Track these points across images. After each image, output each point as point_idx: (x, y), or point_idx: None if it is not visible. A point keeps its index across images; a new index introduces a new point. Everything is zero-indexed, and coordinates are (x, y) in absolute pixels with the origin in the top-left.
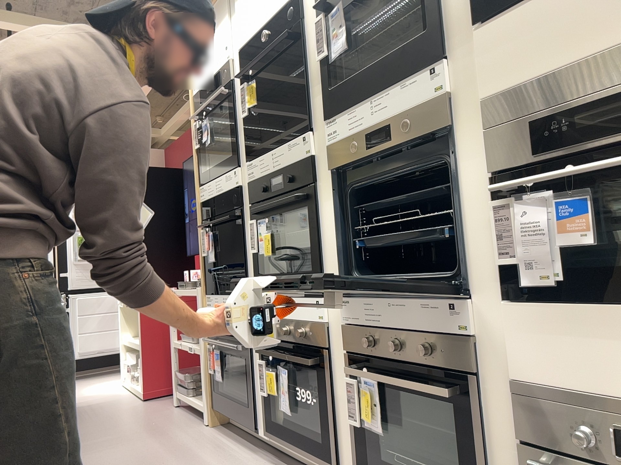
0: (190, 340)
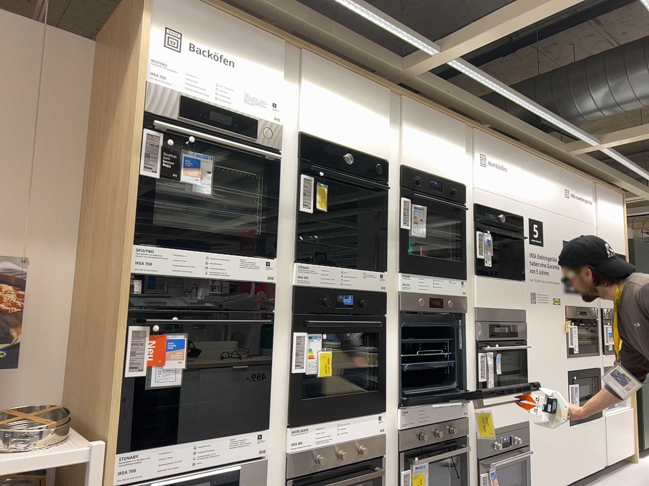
0: None
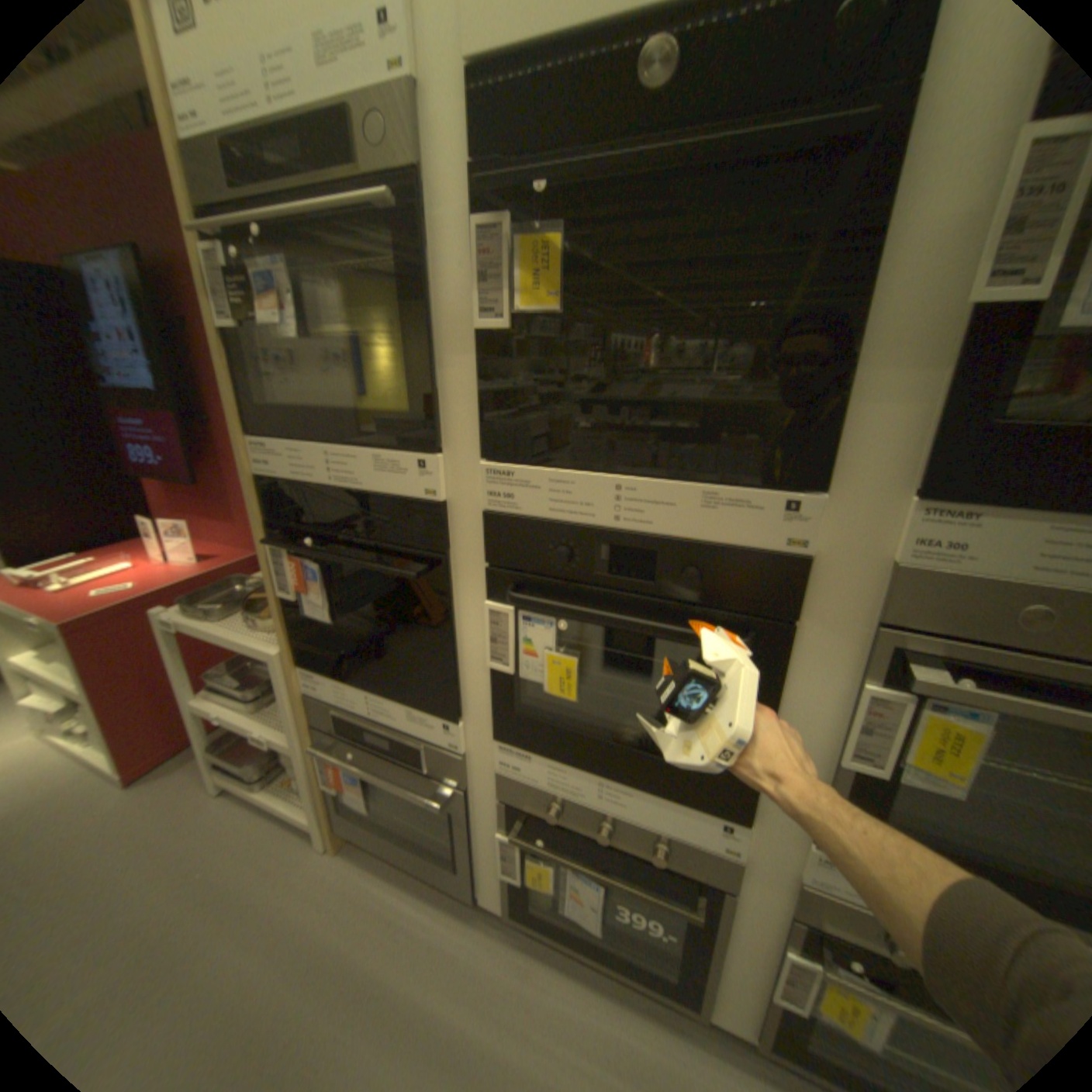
0: (235, 702)
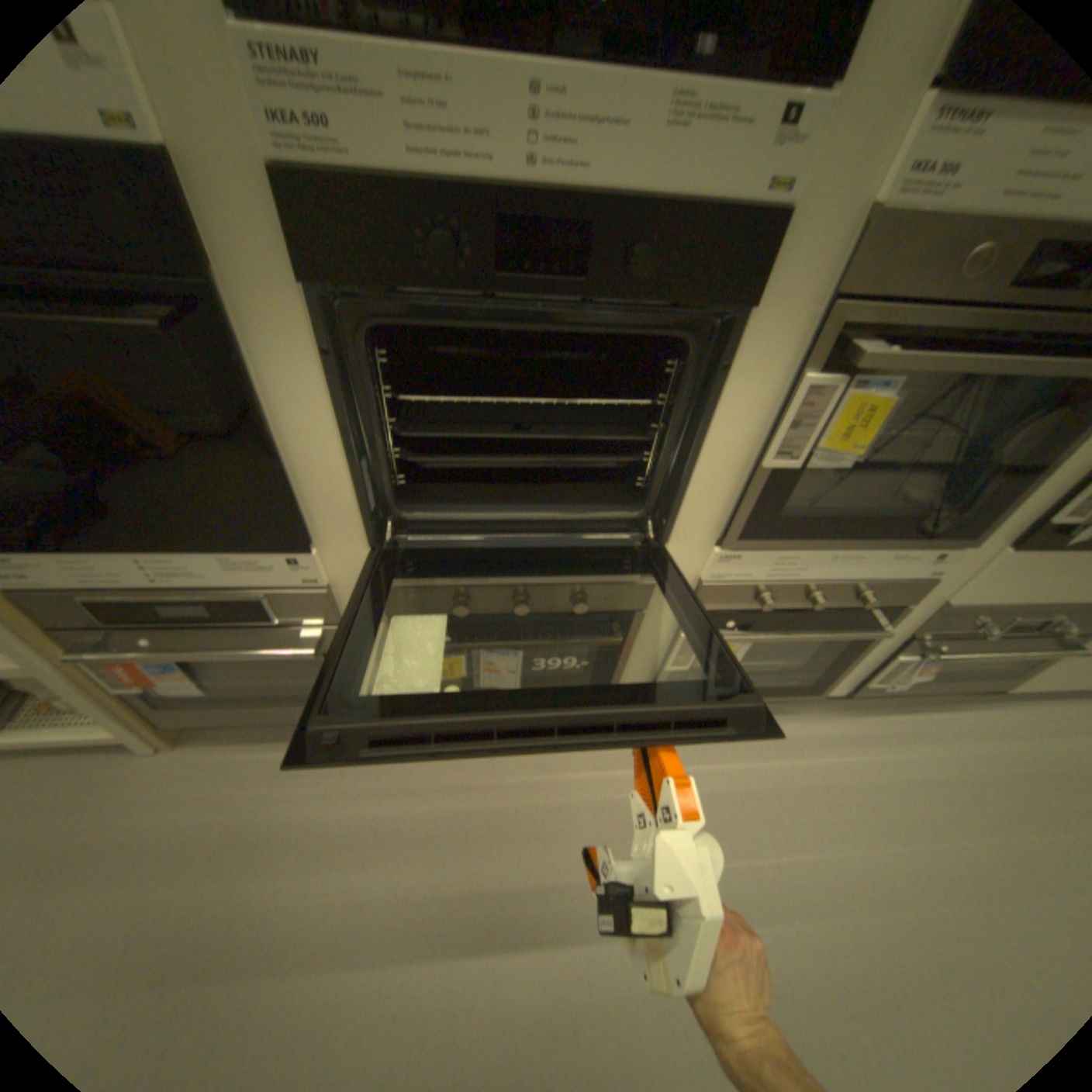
0: None
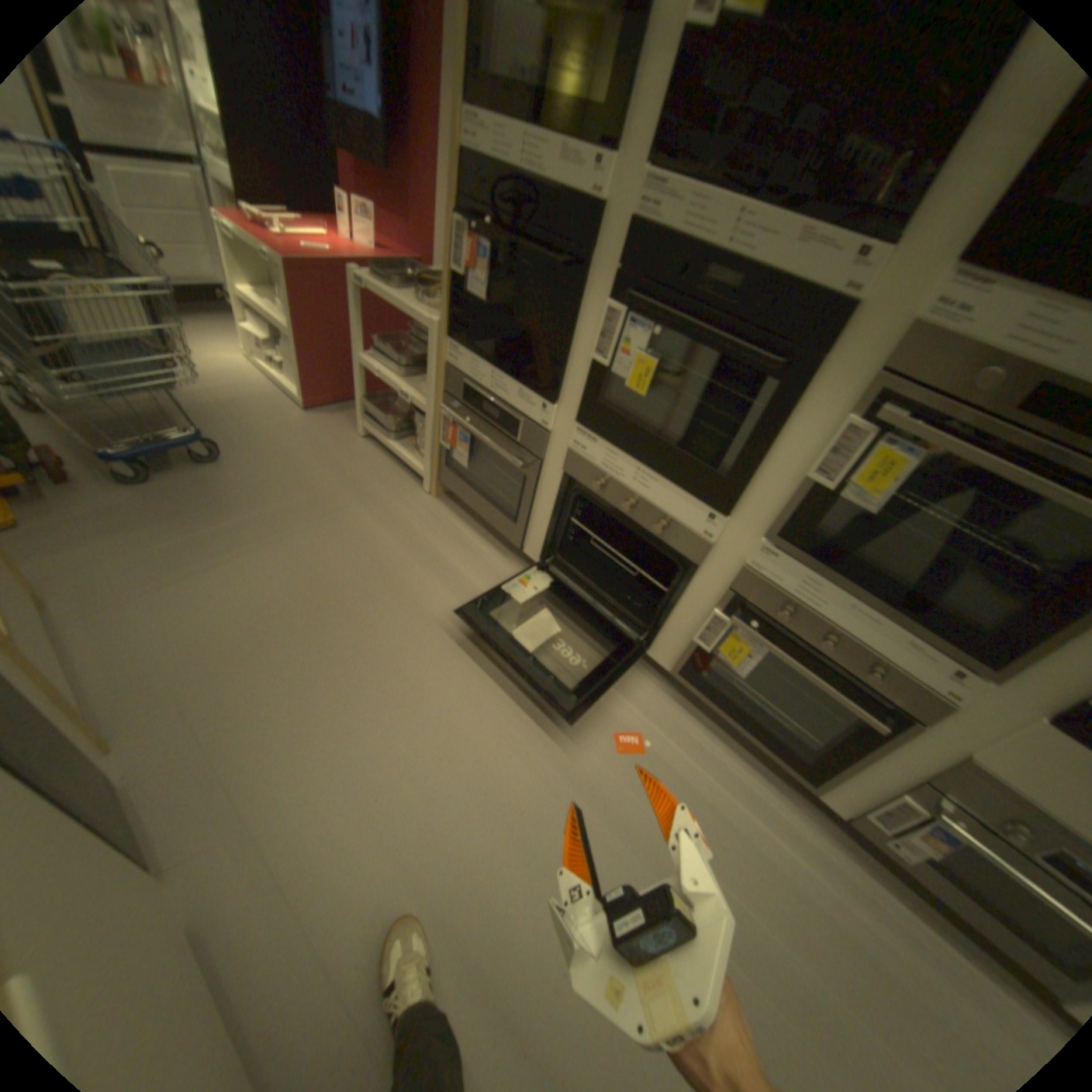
0: (390, 368)
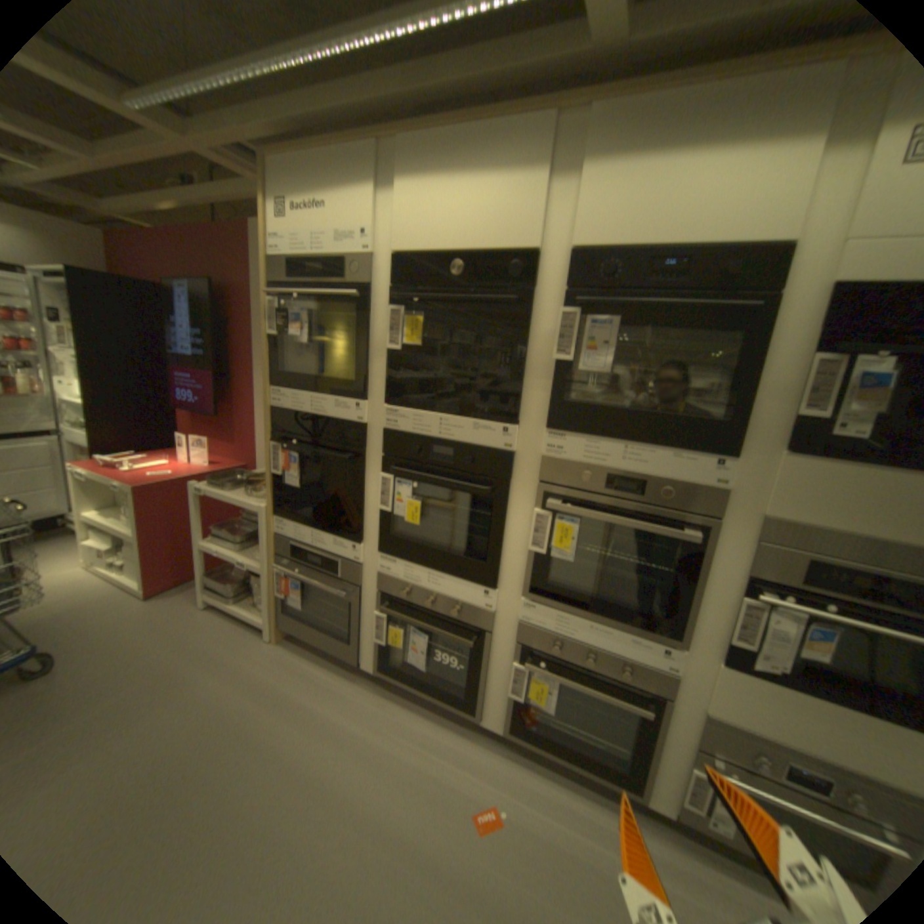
0: (227, 547)
